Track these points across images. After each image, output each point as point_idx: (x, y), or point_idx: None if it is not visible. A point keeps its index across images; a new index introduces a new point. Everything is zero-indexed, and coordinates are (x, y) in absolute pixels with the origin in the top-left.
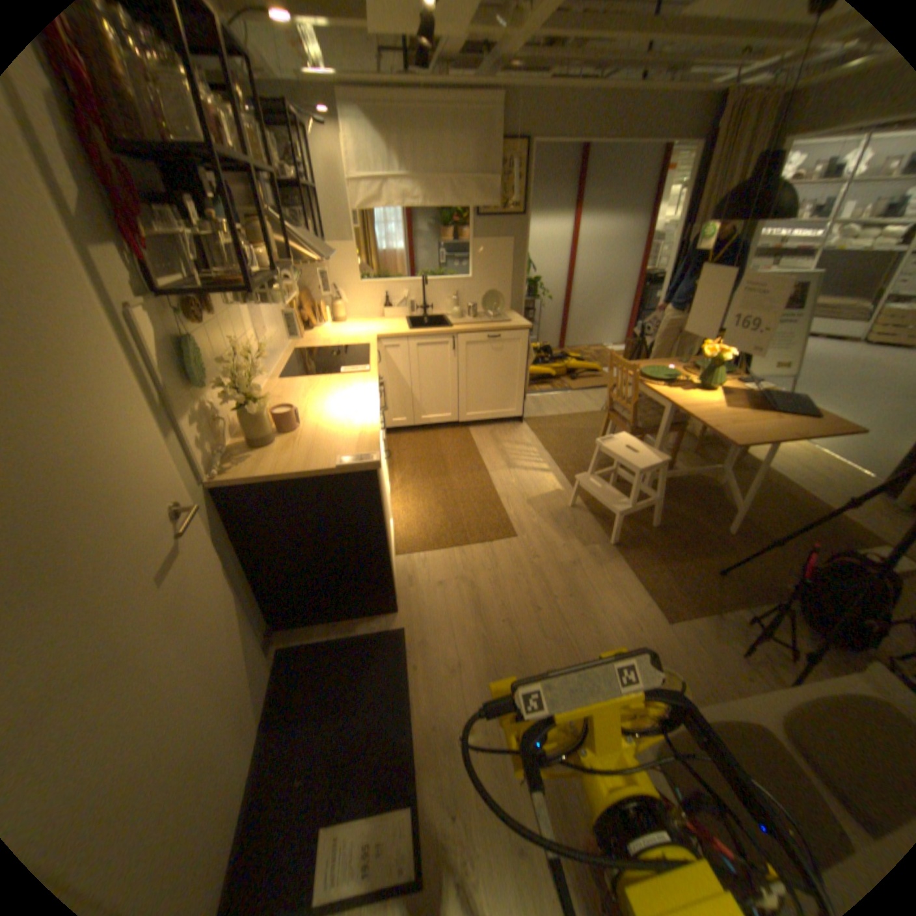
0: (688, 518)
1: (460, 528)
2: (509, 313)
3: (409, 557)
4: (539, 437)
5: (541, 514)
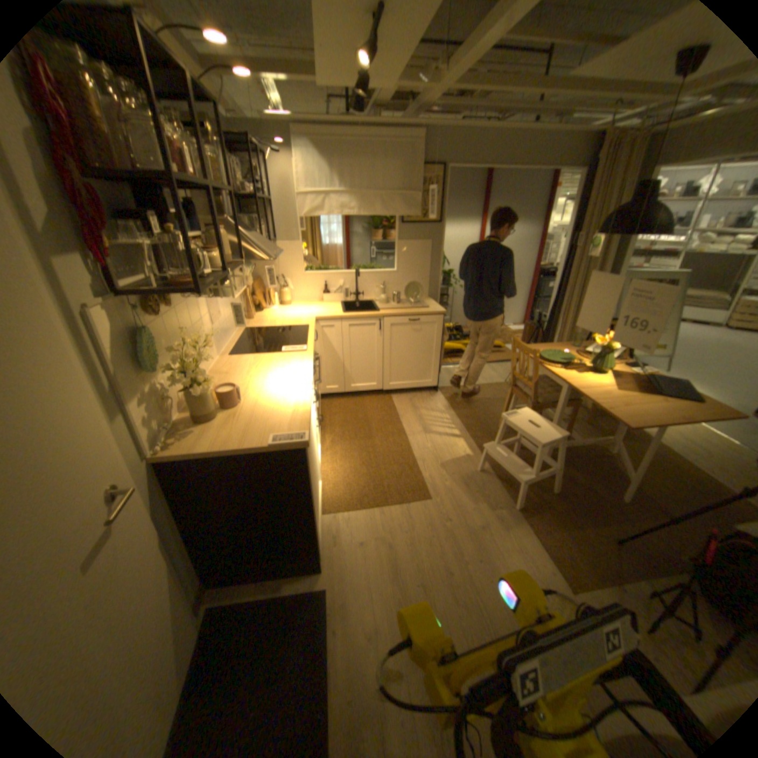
0: (585, 486)
1: (381, 490)
2: (427, 300)
3: (334, 517)
4: (451, 405)
5: (453, 478)
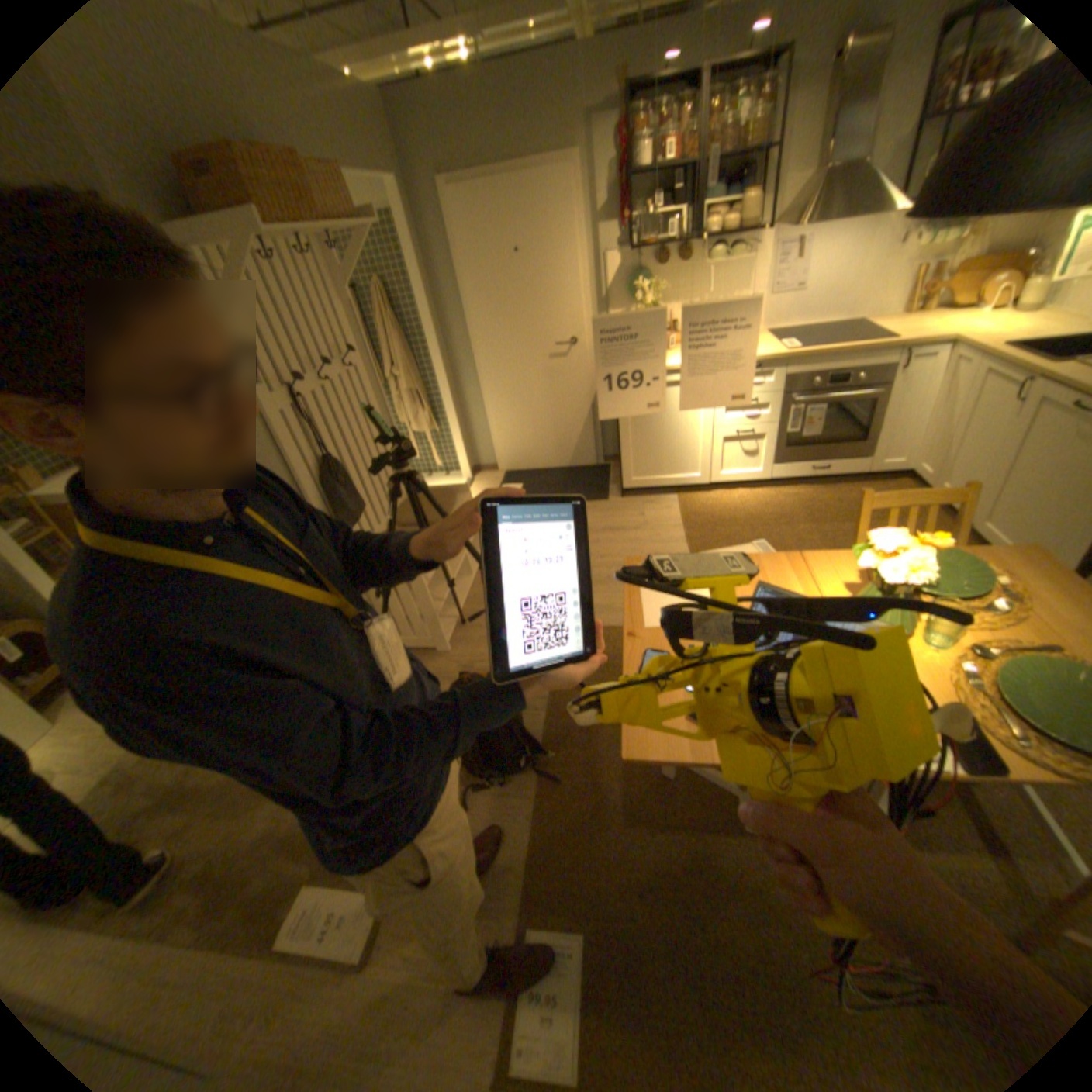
0: None
1: (707, 526)
2: None
3: (673, 500)
4: None
5: None
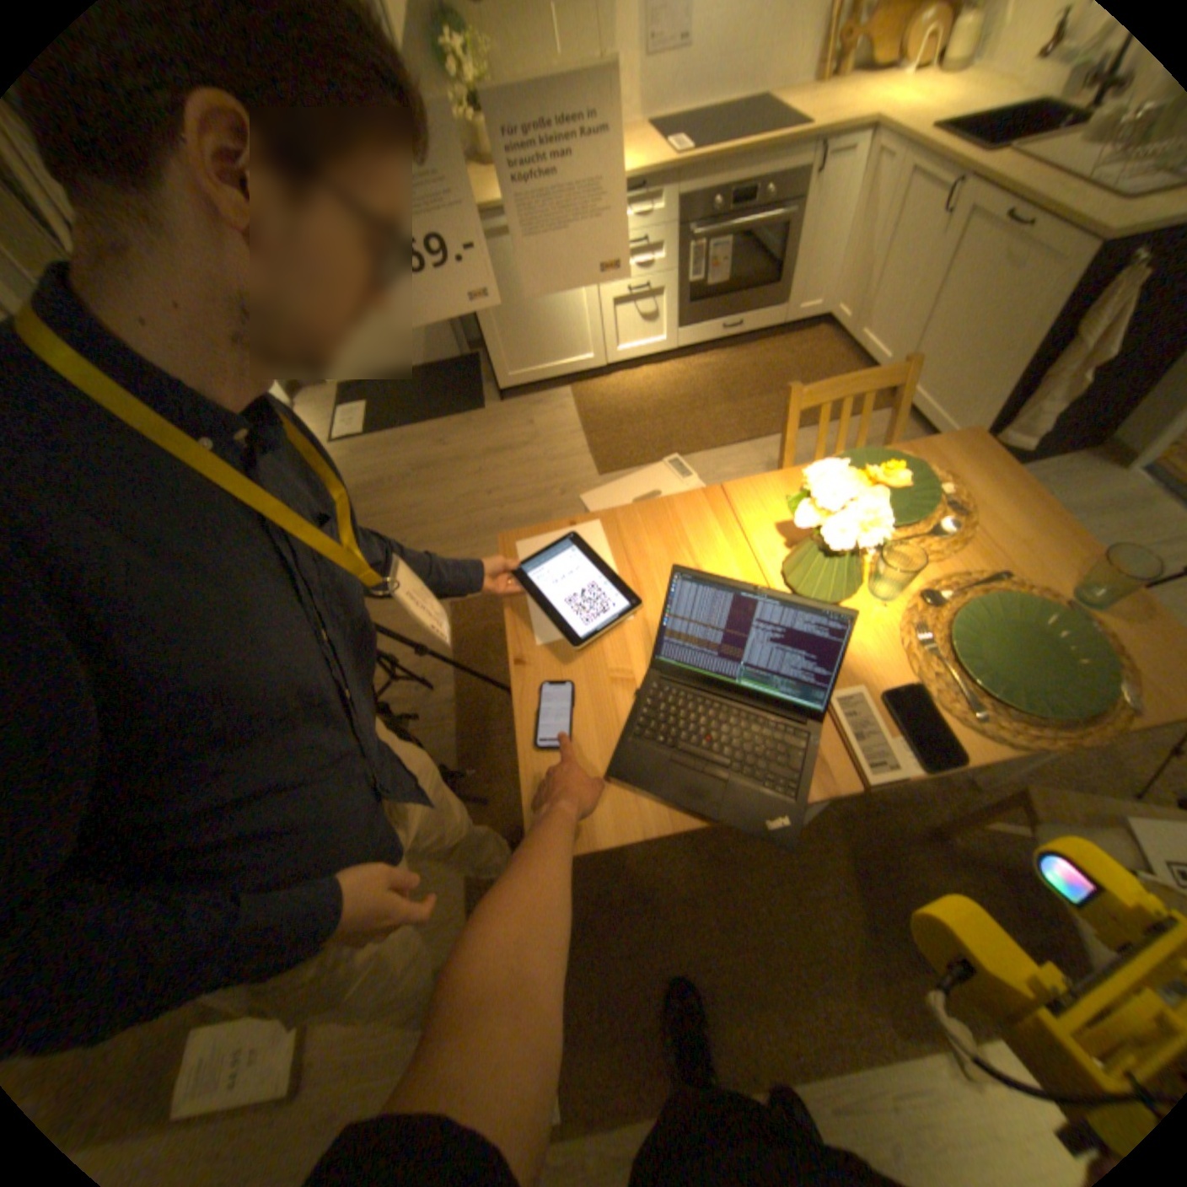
0: None
1: (612, 426)
2: None
3: (566, 396)
4: None
5: None
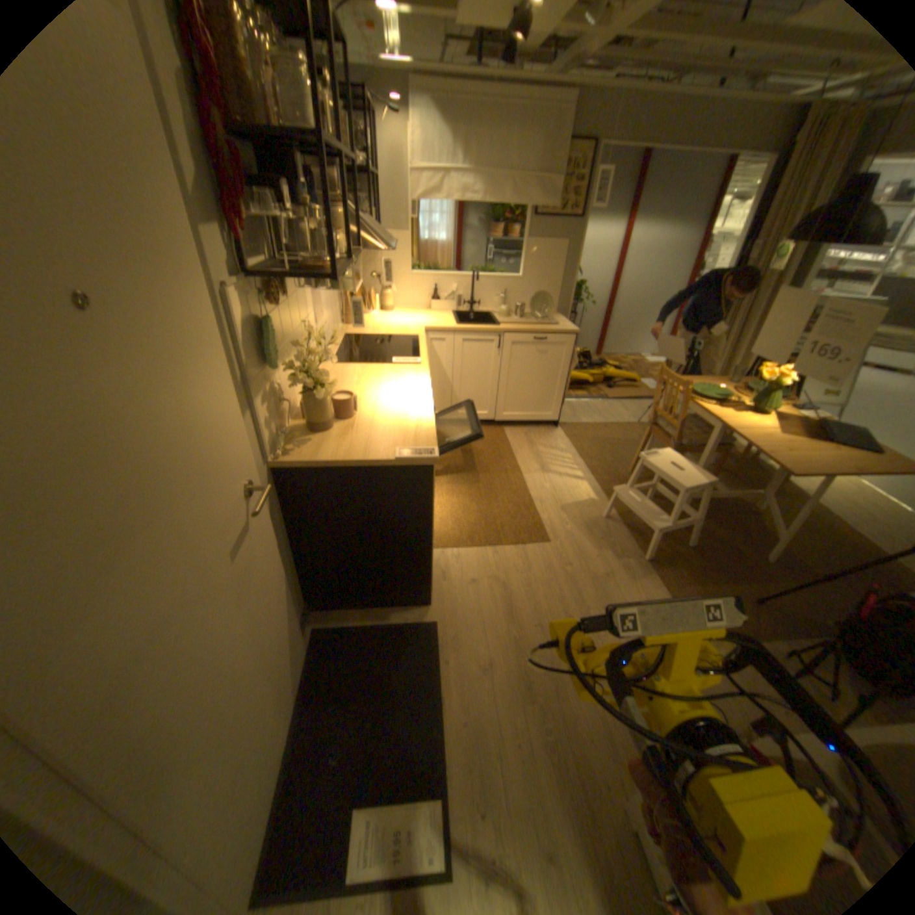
0: (725, 541)
1: (494, 528)
2: (555, 316)
3: (442, 552)
4: (574, 443)
5: (575, 522)
